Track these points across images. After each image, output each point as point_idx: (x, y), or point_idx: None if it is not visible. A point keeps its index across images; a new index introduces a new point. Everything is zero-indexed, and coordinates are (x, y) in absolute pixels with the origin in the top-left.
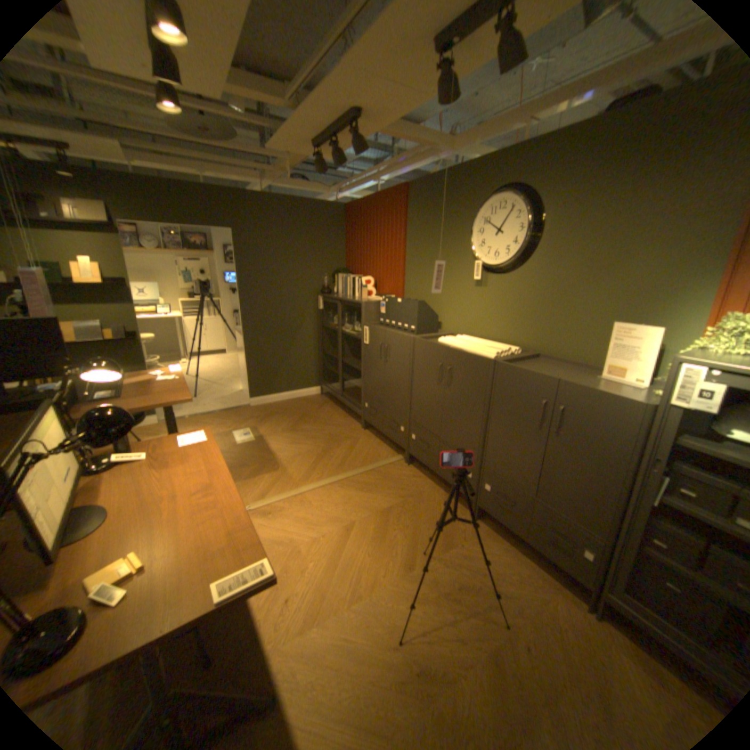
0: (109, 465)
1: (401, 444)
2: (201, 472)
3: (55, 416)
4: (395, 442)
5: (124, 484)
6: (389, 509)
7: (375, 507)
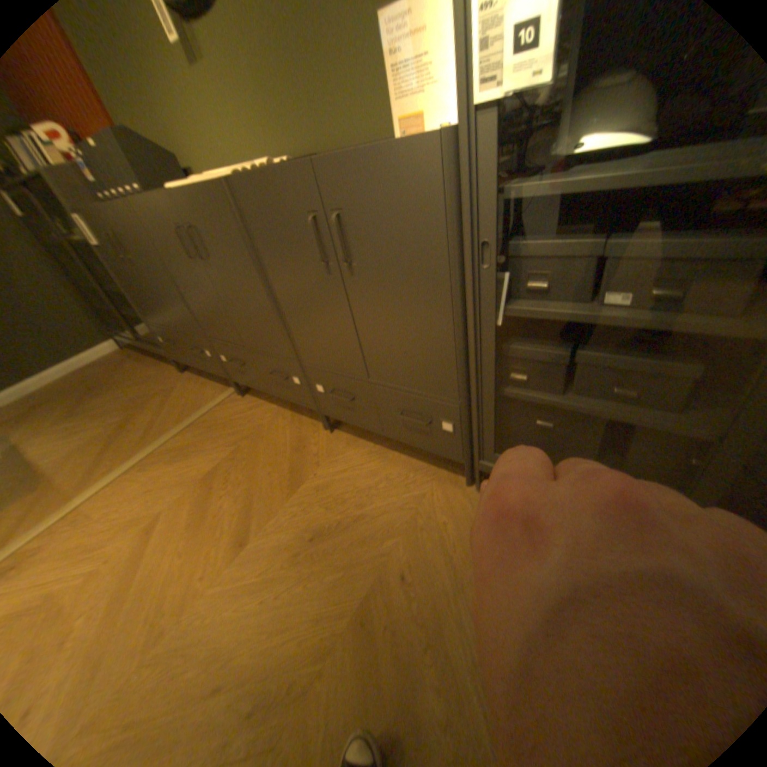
0: None
1: (220, 374)
2: None
3: None
4: (215, 374)
5: None
6: (215, 469)
7: (193, 477)
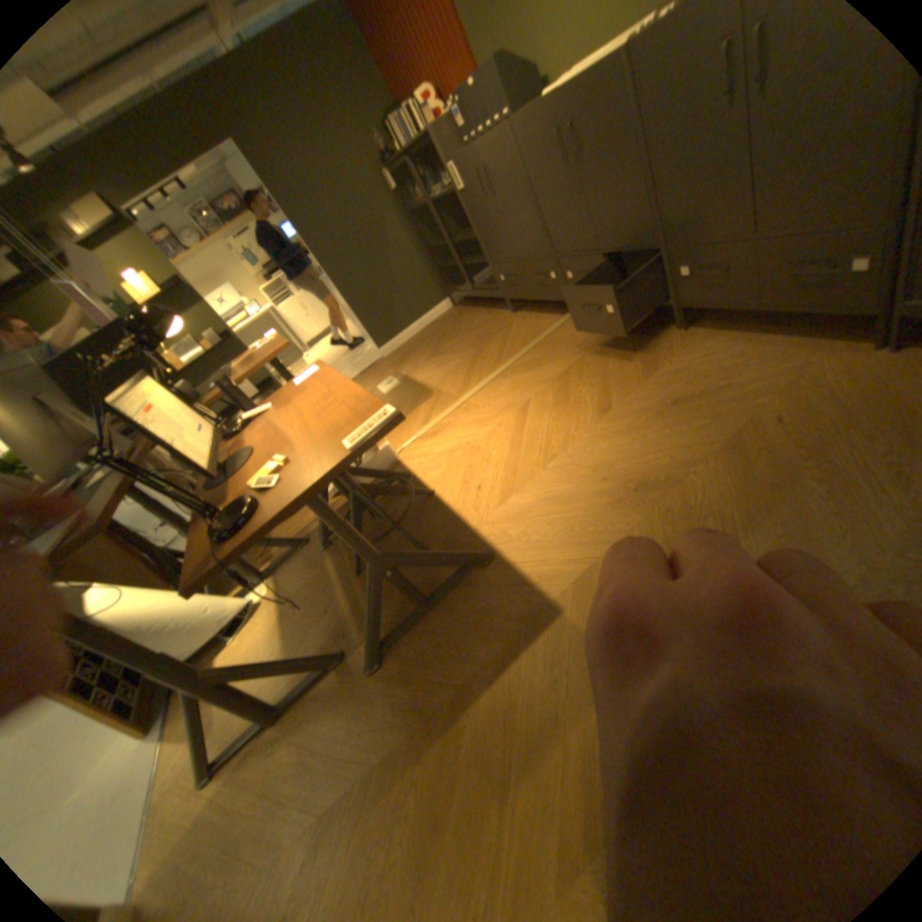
0: (242, 422)
1: (560, 297)
2: (318, 389)
3: (157, 386)
4: (553, 299)
5: (258, 428)
6: (567, 370)
7: (548, 377)
